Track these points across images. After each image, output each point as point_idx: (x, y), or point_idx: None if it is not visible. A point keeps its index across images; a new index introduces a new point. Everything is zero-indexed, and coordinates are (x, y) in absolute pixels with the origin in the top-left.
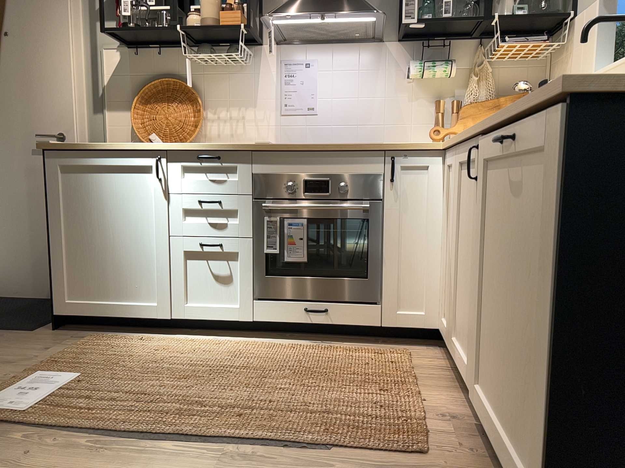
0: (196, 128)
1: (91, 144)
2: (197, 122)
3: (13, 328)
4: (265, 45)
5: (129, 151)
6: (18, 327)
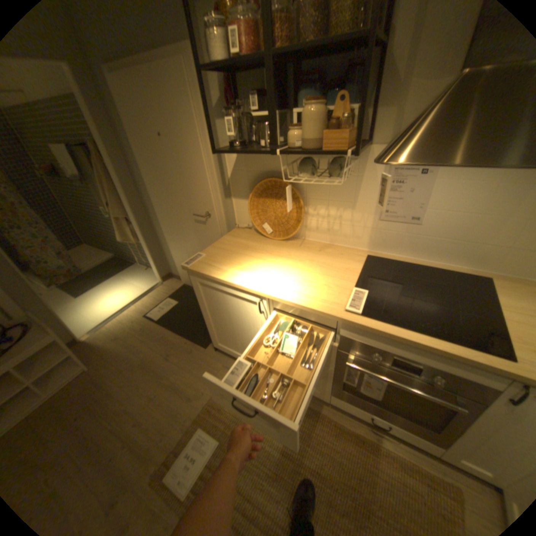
0: (299, 222)
1: (214, 271)
2: (300, 217)
3: (197, 340)
4: (377, 143)
5: (239, 287)
6: (200, 341)
